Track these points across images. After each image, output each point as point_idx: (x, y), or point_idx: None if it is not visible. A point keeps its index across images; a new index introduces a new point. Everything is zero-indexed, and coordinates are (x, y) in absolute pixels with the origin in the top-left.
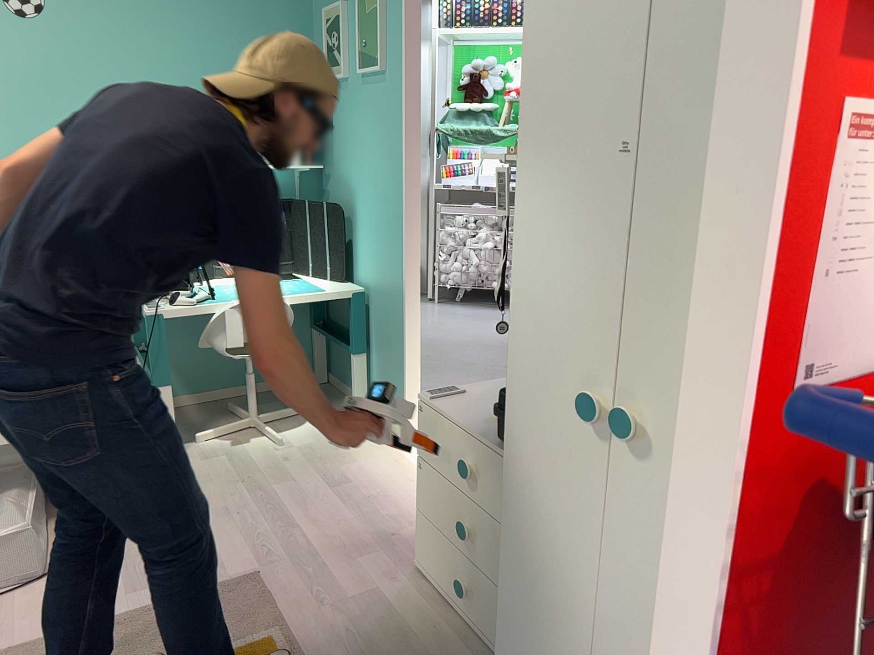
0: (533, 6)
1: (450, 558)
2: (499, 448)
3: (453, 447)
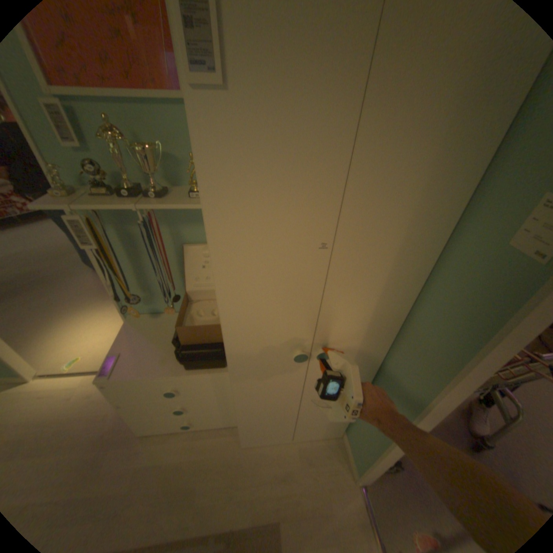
0: (192, 127)
1: (168, 422)
2: (192, 375)
3: (149, 389)
